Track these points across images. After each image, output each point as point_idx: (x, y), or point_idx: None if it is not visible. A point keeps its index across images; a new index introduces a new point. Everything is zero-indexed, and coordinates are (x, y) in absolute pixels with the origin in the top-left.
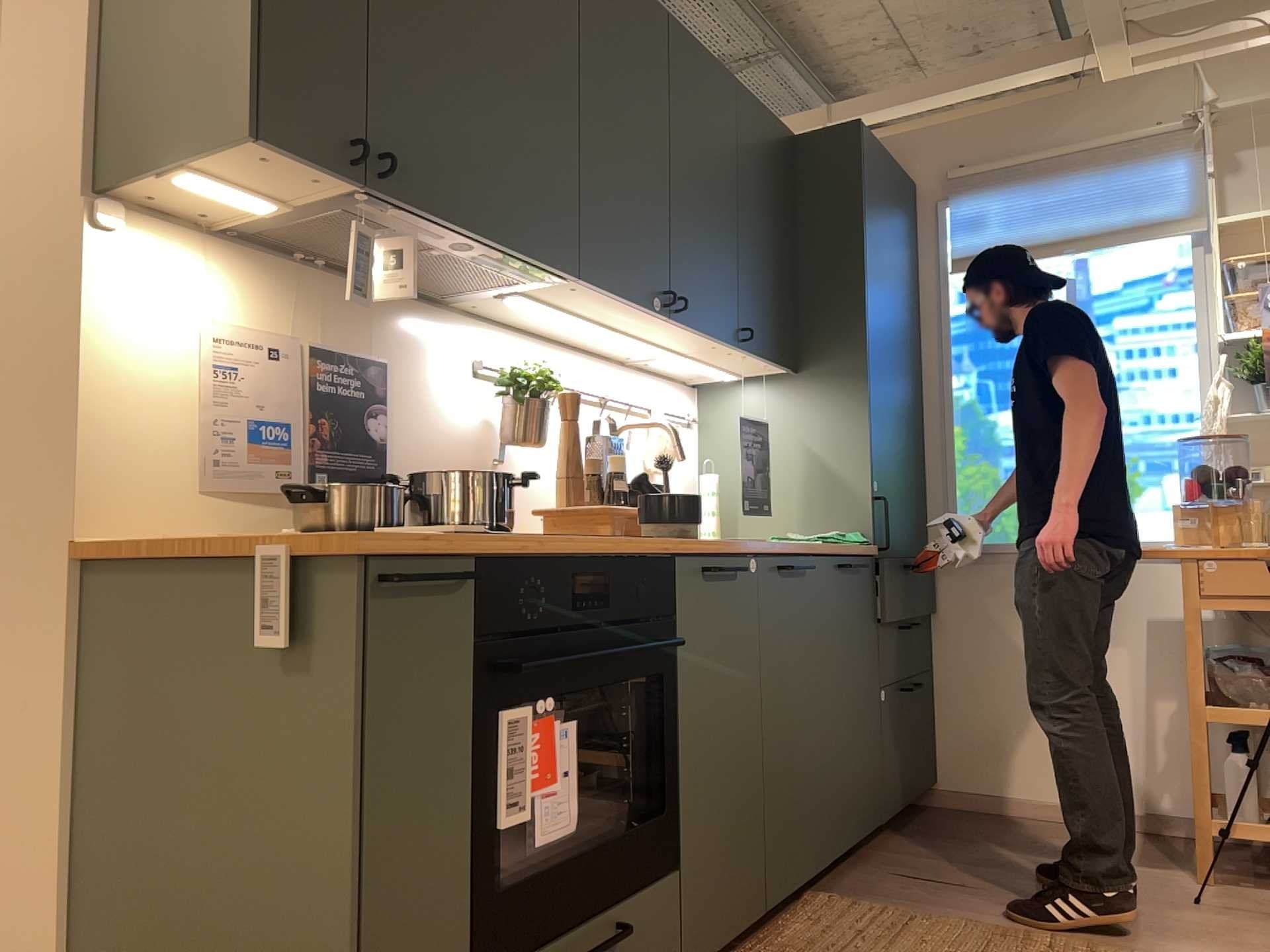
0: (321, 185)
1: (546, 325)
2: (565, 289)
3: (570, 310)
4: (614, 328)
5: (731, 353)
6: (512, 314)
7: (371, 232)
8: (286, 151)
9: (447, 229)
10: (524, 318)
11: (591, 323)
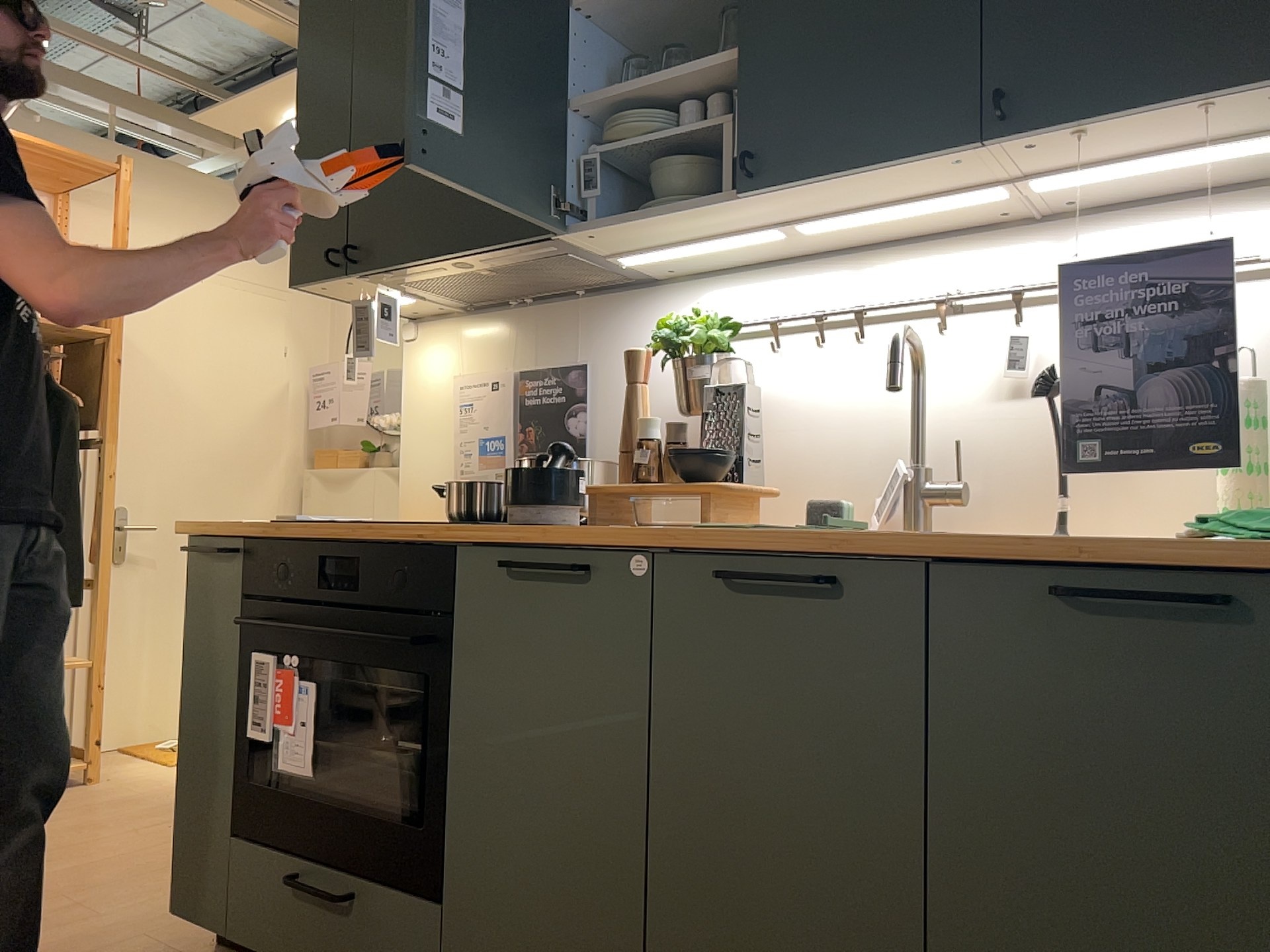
0: (359, 283)
1: (779, 248)
2: (602, 238)
3: (688, 241)
4: (784, 224)
5: (1044, 148)
6: (721, 258)
7: (368, 302)
8: (312, 282)
9: (423, 265)
10: (743, 254)
11: (743, 236)
